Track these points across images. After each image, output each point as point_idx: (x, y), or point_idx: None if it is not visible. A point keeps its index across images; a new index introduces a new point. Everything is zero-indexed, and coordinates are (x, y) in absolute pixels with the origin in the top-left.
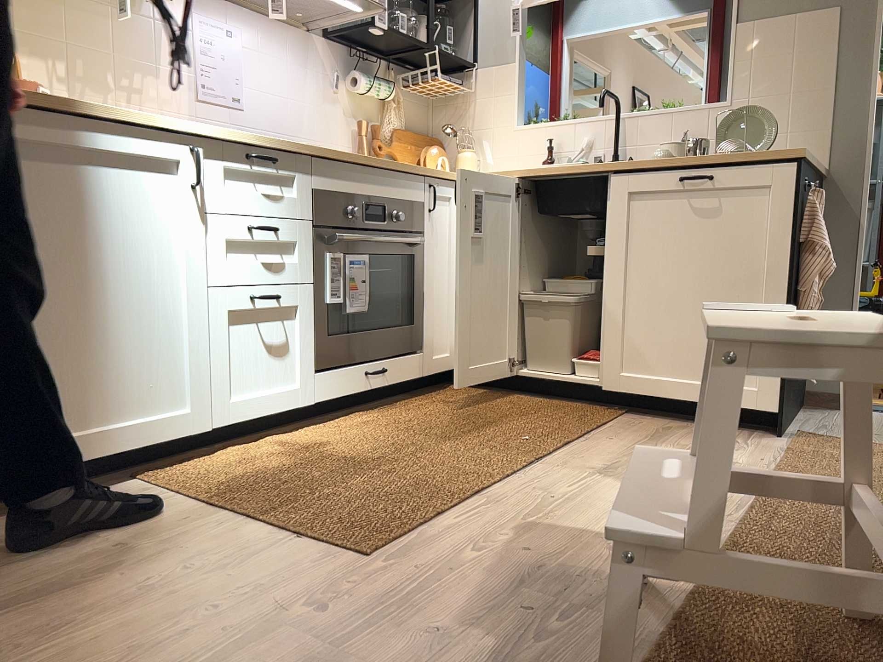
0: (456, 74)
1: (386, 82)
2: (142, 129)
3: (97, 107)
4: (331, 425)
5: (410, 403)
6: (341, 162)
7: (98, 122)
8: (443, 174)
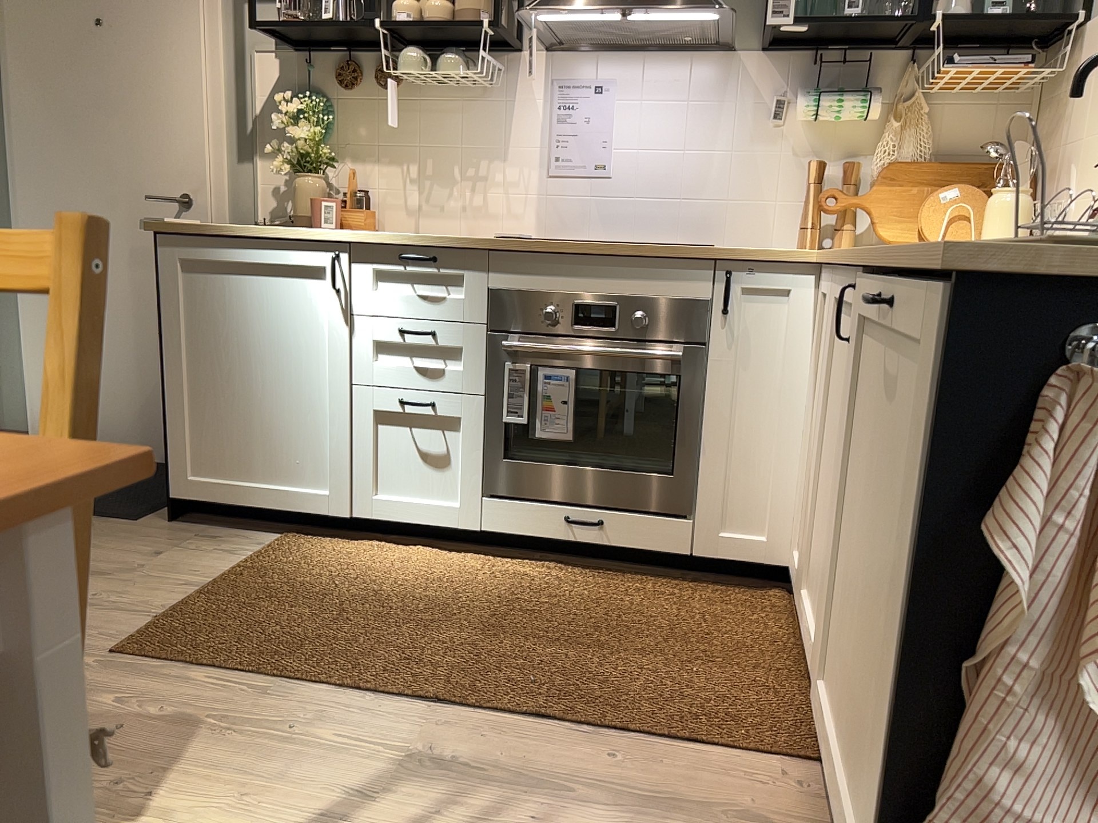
0: (1066, 37)
1: (856, 93)
2: (289, 241)
3: (252, 228)
4: (505, 565)
5: (654, 585)
6: (533, 252)
7: (254, 239)
8: (761, 257)
